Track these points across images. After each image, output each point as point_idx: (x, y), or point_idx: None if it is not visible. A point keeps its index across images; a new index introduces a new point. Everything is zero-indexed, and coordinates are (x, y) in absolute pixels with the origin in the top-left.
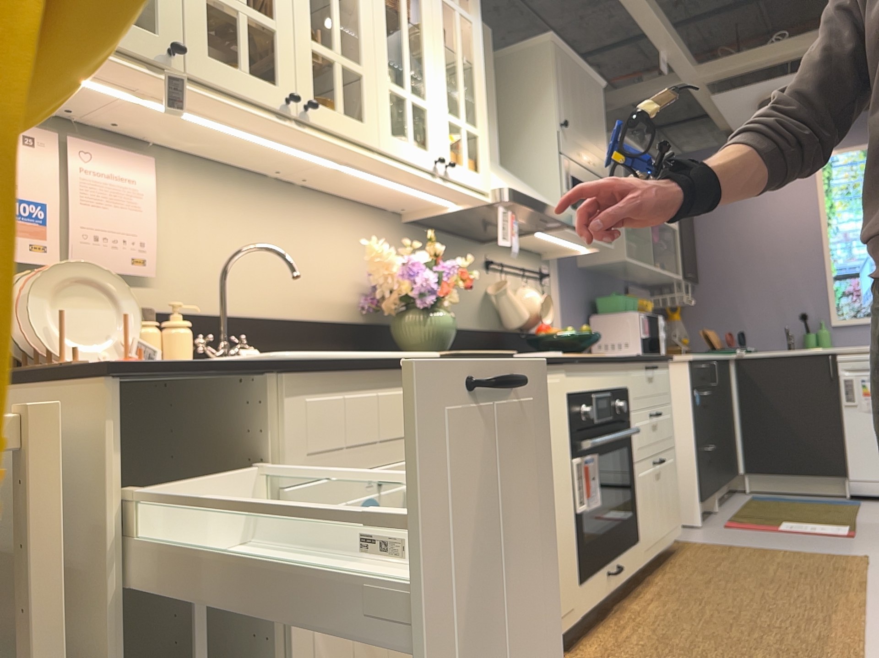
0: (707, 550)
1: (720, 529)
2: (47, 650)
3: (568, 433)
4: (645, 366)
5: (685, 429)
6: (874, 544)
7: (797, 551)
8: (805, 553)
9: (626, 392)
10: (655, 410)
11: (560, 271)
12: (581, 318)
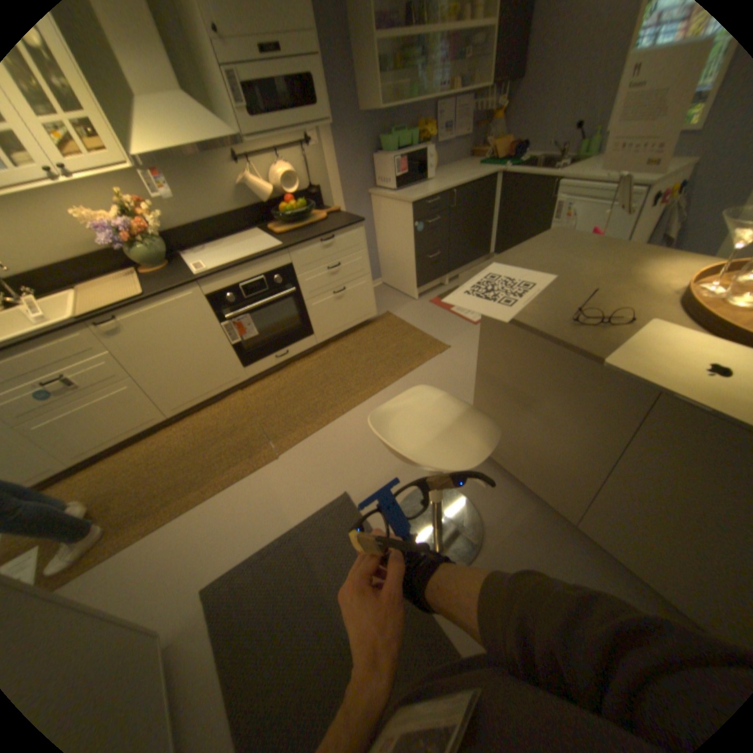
0: (386, 325)
1: (422, 304)
2: None
3: (214, 312)
4: (316, 242)
5: (410, 247)
6: (474, 335)
7: (424, 335)
8: (424, 338)
9: (289, 267)
10: (335, 263)
11: (330, 127)
12: (362, 158)
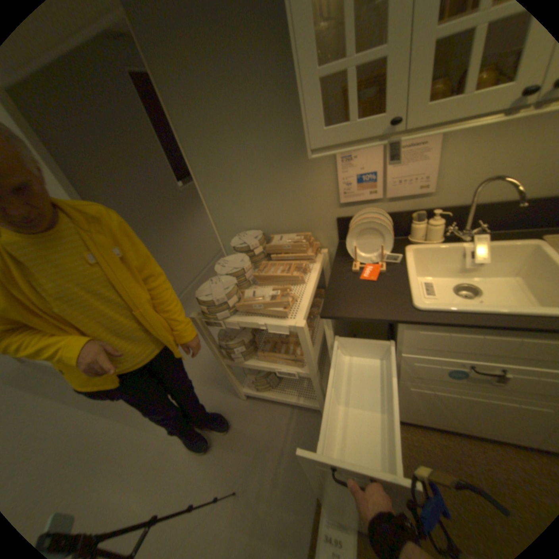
0: None
1: None
2: (314, 364)
3: None
4: None
5: None
6: None
7: None
8: None
9: None
10: None
11: None
12: None
